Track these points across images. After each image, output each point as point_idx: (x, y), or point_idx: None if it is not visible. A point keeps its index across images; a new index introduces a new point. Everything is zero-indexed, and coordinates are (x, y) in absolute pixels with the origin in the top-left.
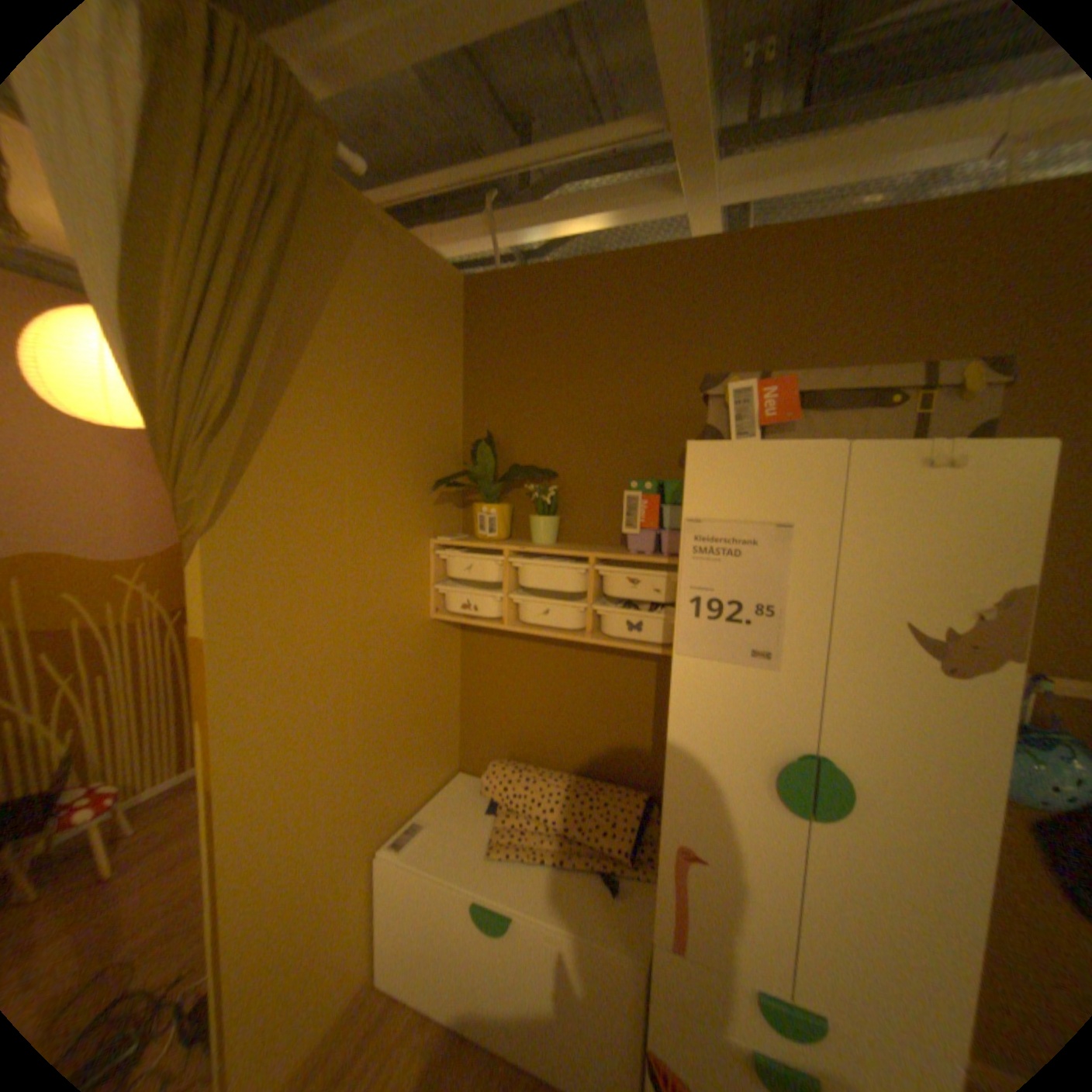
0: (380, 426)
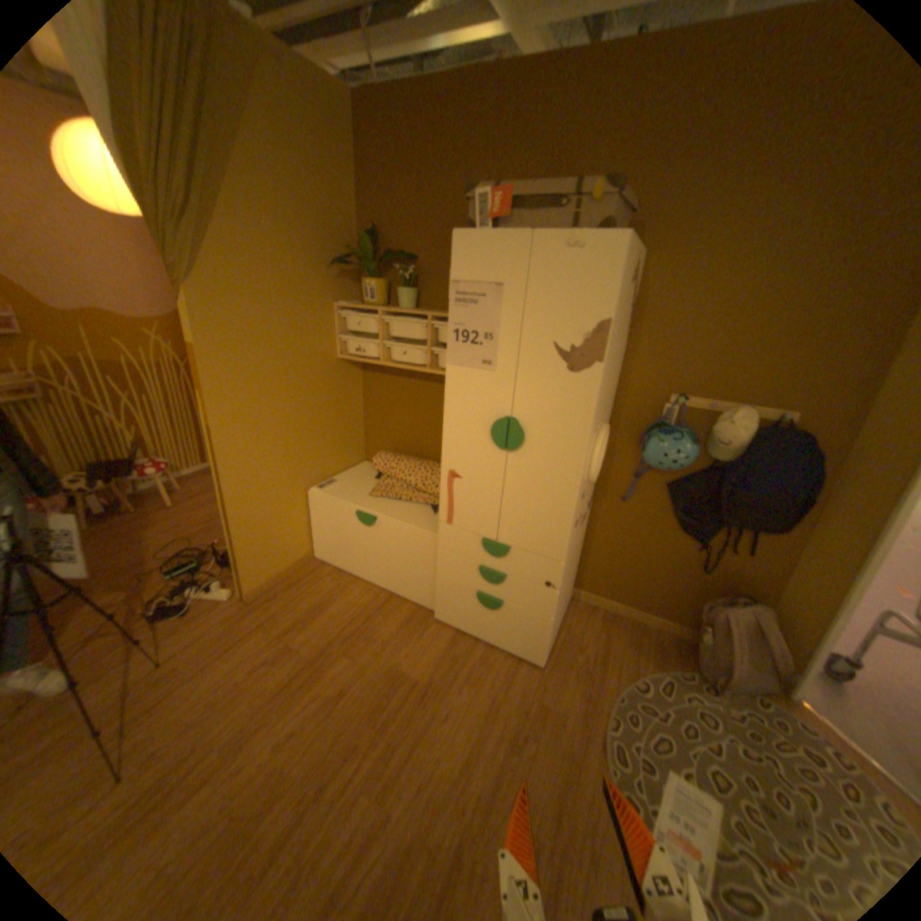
0: (288, 219)
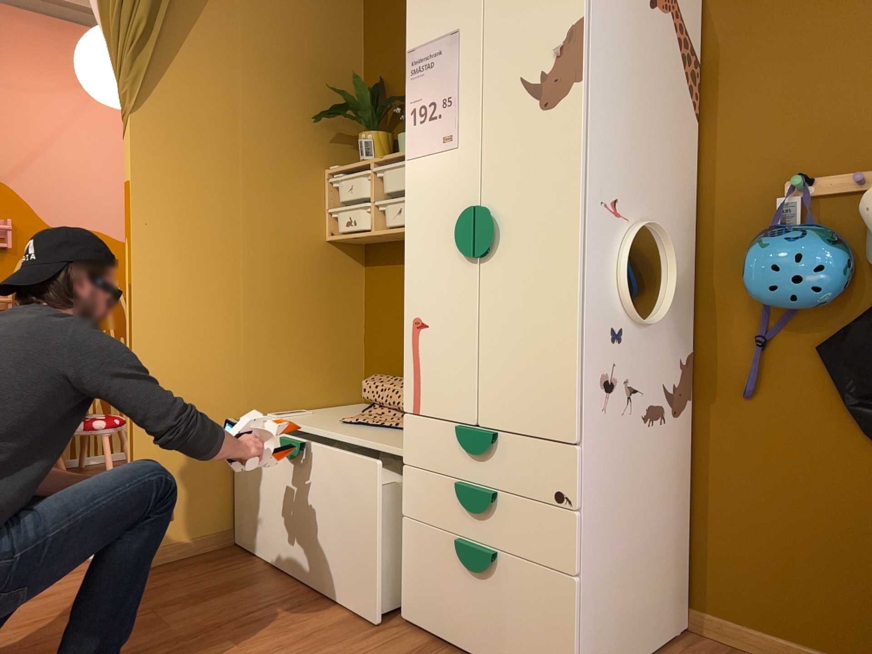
0: (273, 67)
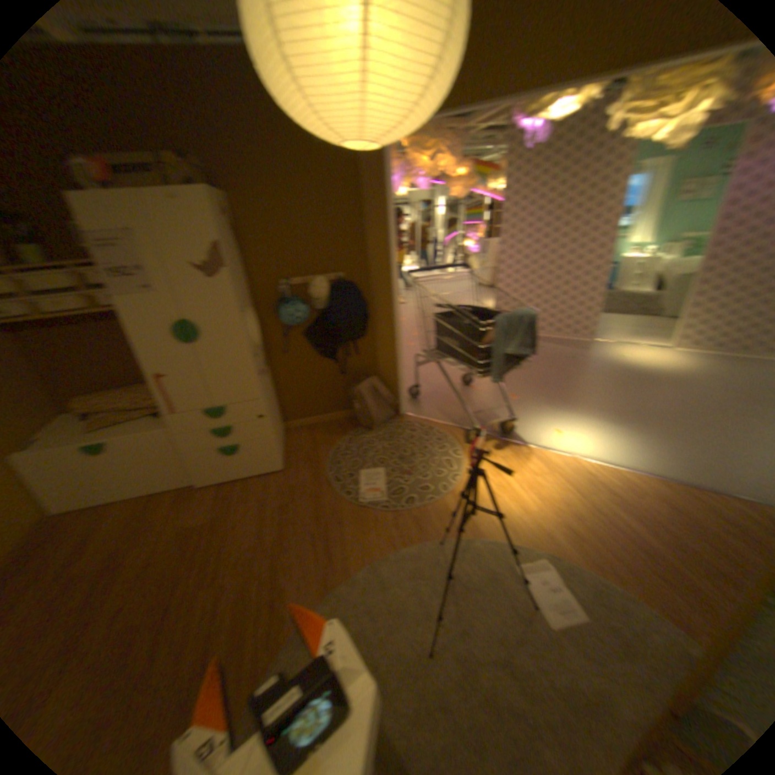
0: None
